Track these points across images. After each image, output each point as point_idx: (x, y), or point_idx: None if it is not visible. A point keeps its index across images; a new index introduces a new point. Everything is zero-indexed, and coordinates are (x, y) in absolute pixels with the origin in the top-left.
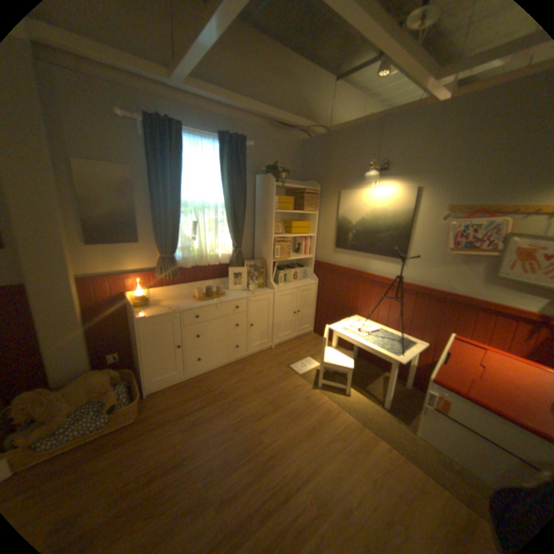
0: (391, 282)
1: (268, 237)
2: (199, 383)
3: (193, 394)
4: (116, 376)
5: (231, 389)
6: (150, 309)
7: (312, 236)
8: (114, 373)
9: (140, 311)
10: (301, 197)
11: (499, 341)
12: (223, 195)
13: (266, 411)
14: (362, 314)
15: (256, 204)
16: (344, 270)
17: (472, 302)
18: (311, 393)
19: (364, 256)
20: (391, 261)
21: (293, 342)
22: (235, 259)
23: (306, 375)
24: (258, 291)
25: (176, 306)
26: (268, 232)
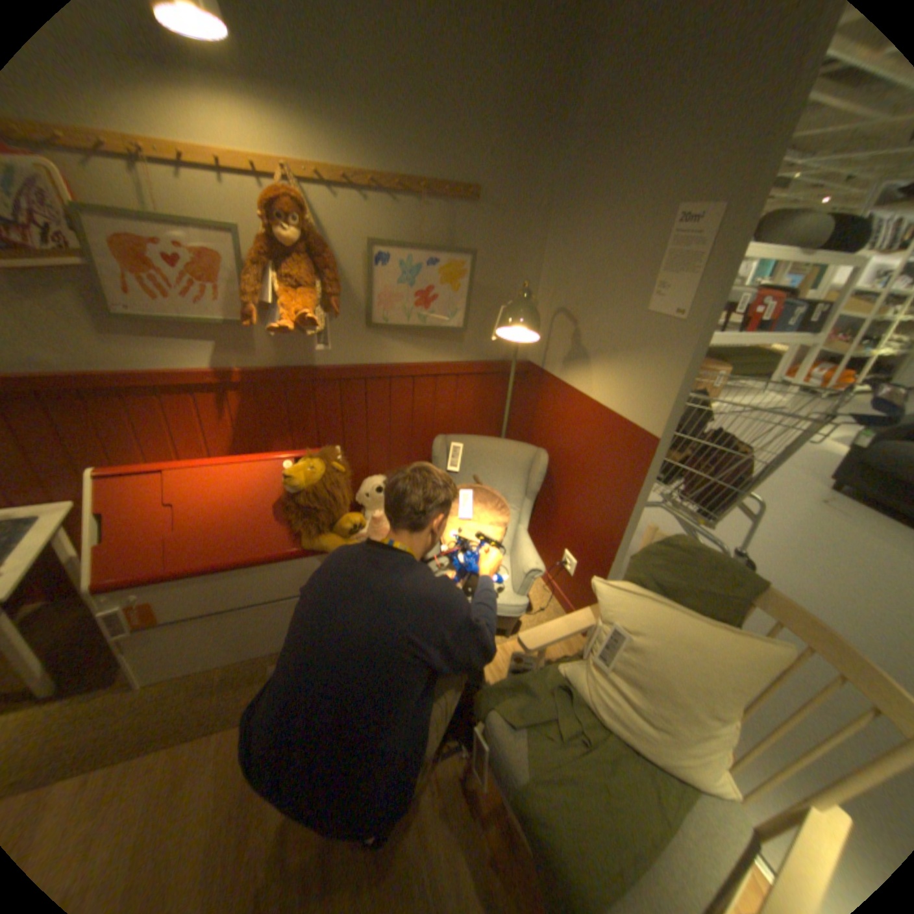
0: None
1: None
2: None
3: None
4: None
5: None
6: None
7: None
8: None
9: None
10: None
11: (186, 439)
12: None
13: None
14: None
15: None
16: None
17: (98, 383)
18: None
19: None
20: None
21: None
22: None
23: None
24: None
25: None
26: None
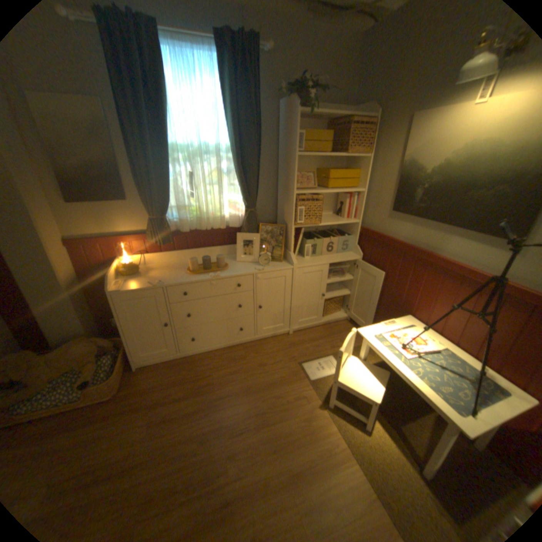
0: (482, 279)
1: (290, 193)
2: (193, 365)
3: (181, 378)
4: (106, 345)
5: (222, 381)
6: (135, 280)
7: (362, 191)
8: (104, 343)
9: (122, 282)
10: (346, 130)
11: None
12: (230, 133)
13: (250, 425)
14: (420, 317)
15: (280, 145)
16: (402, 247)
17: None
18: (317, 414)
19: (439, 228)
20: (490, 241)
21: (319, 330)
22: (246, 223)
23: (319, 384)
24: (272, 265)
25: (164, 278)
26: (290, 186)
